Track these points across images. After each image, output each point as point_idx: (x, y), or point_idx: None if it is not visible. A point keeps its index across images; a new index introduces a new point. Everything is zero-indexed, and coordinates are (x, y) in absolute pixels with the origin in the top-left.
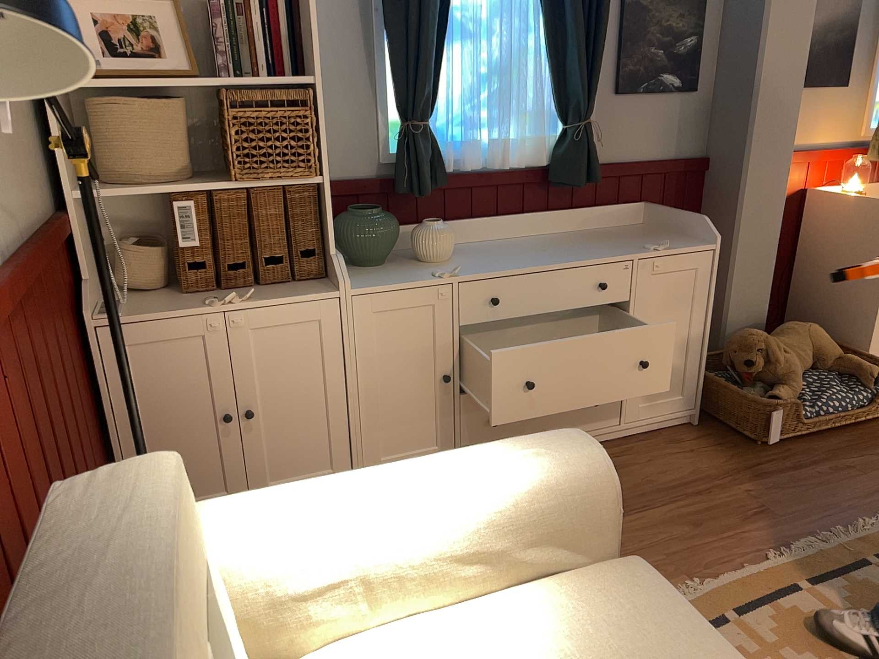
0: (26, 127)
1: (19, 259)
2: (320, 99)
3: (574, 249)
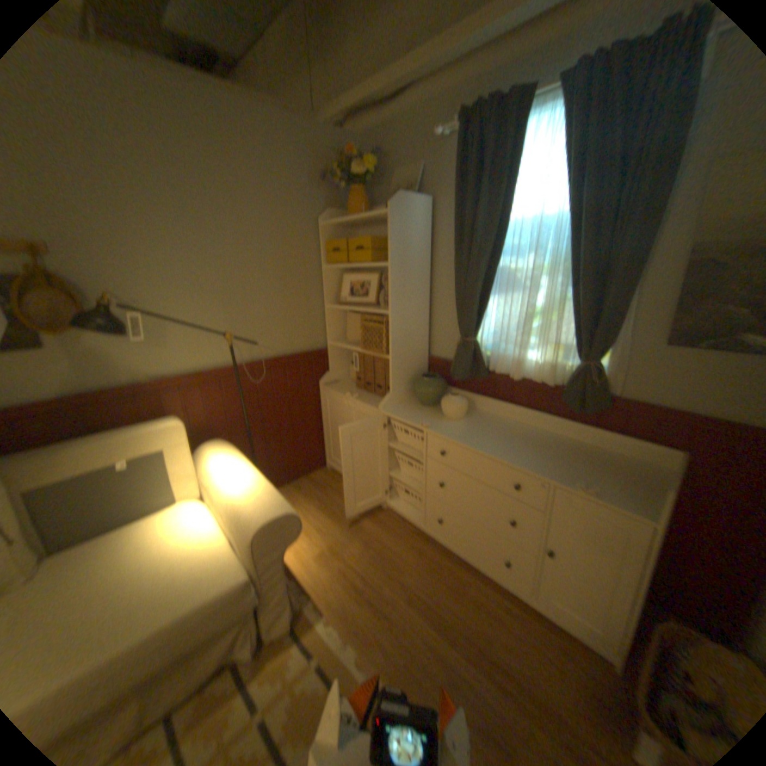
0: (313, 320)
1: (258, 362)
2: (392, 322)
3: (537, 452)
